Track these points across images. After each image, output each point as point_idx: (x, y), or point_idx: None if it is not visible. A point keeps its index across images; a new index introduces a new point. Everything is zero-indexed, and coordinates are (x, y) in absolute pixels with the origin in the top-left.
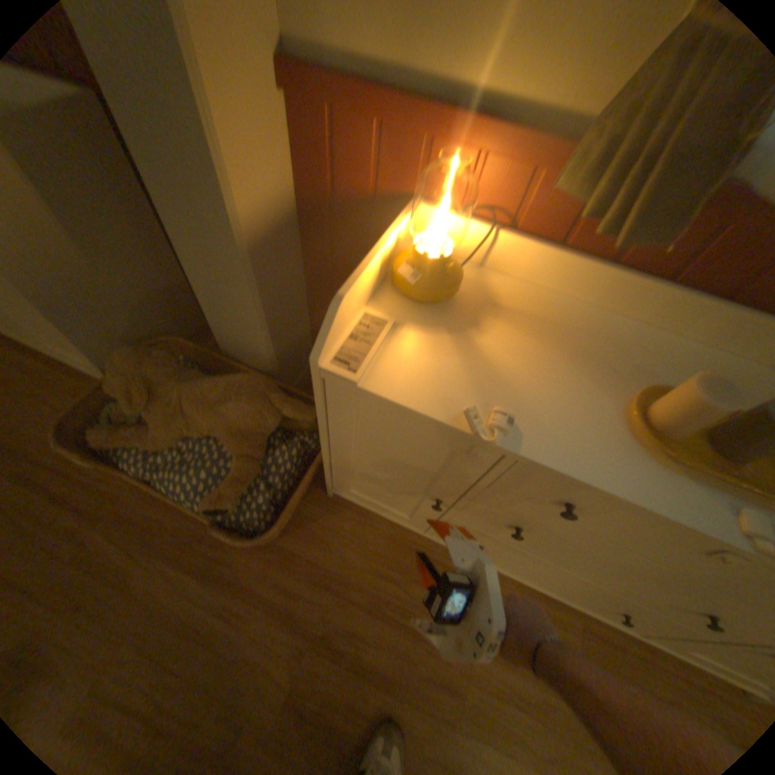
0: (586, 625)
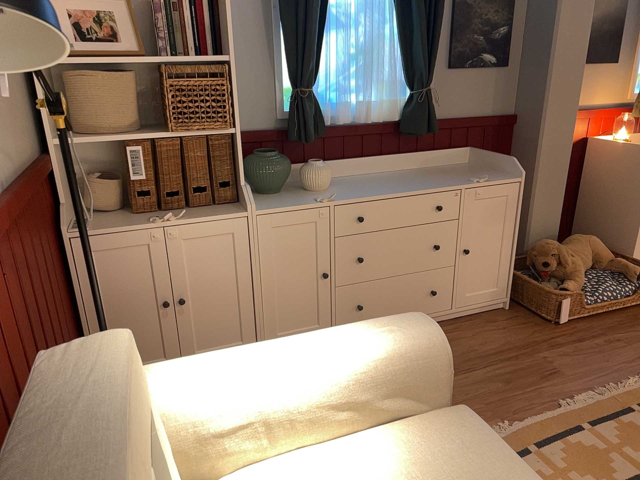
0: None
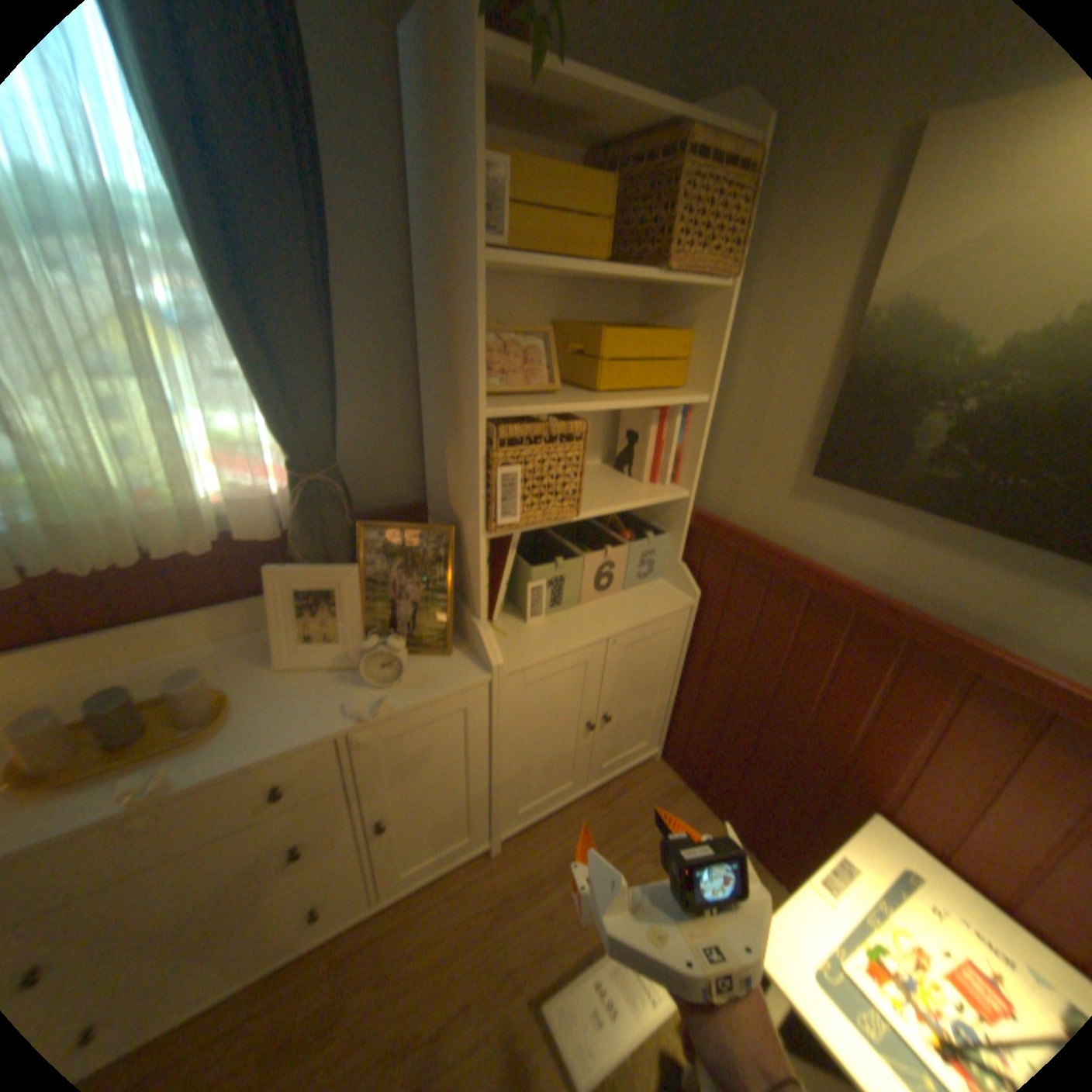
0: (328, 961)
